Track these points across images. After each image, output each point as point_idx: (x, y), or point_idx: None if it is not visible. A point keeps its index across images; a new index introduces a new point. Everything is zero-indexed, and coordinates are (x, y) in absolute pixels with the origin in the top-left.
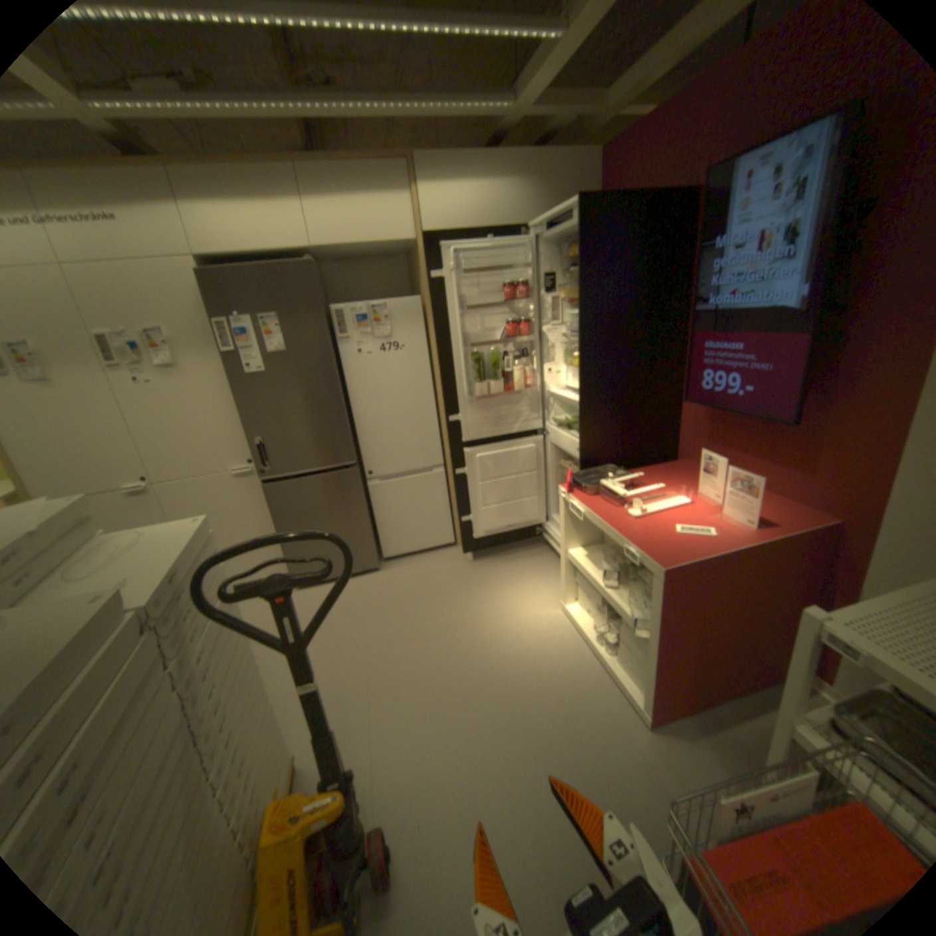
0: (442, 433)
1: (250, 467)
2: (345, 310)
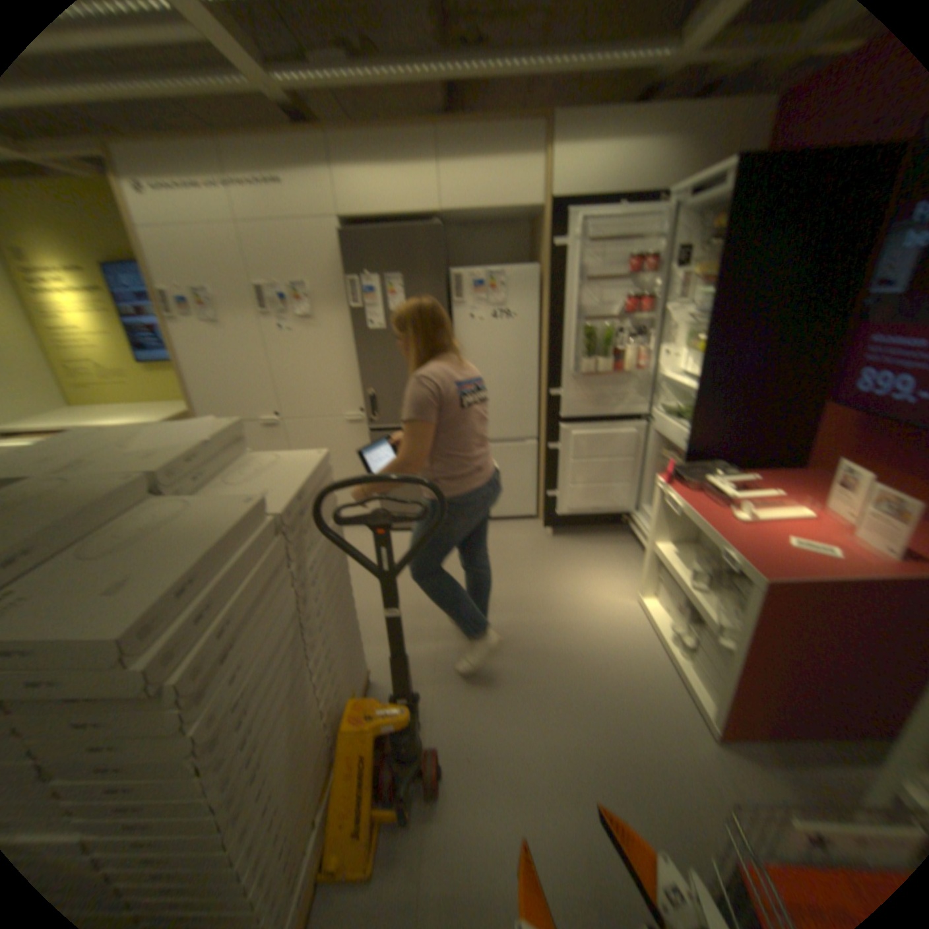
0: (542, 407)
1: (363, 417)
2: (466, 276)
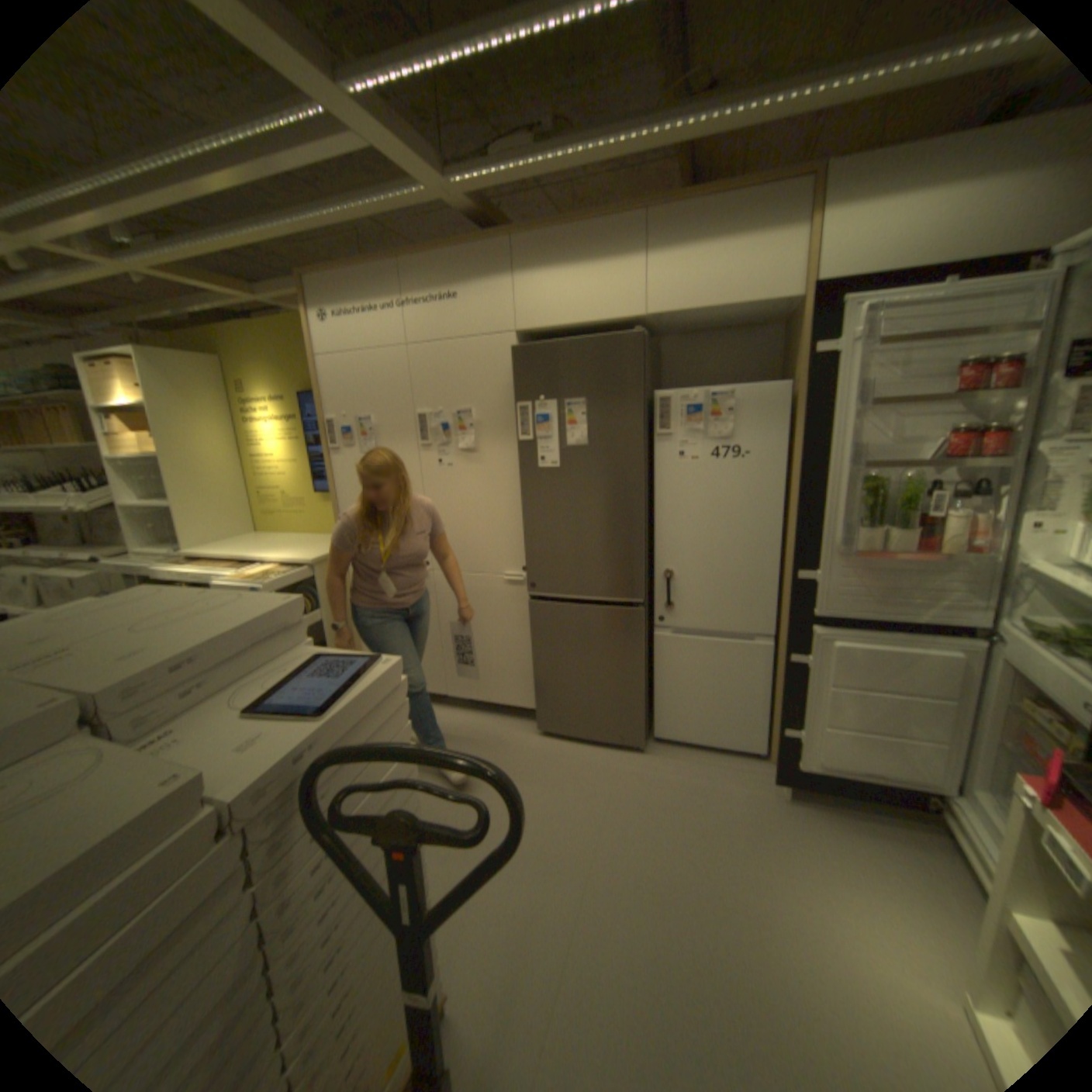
0: (783, 588)
1: (522, 576)
2: (673, 397)
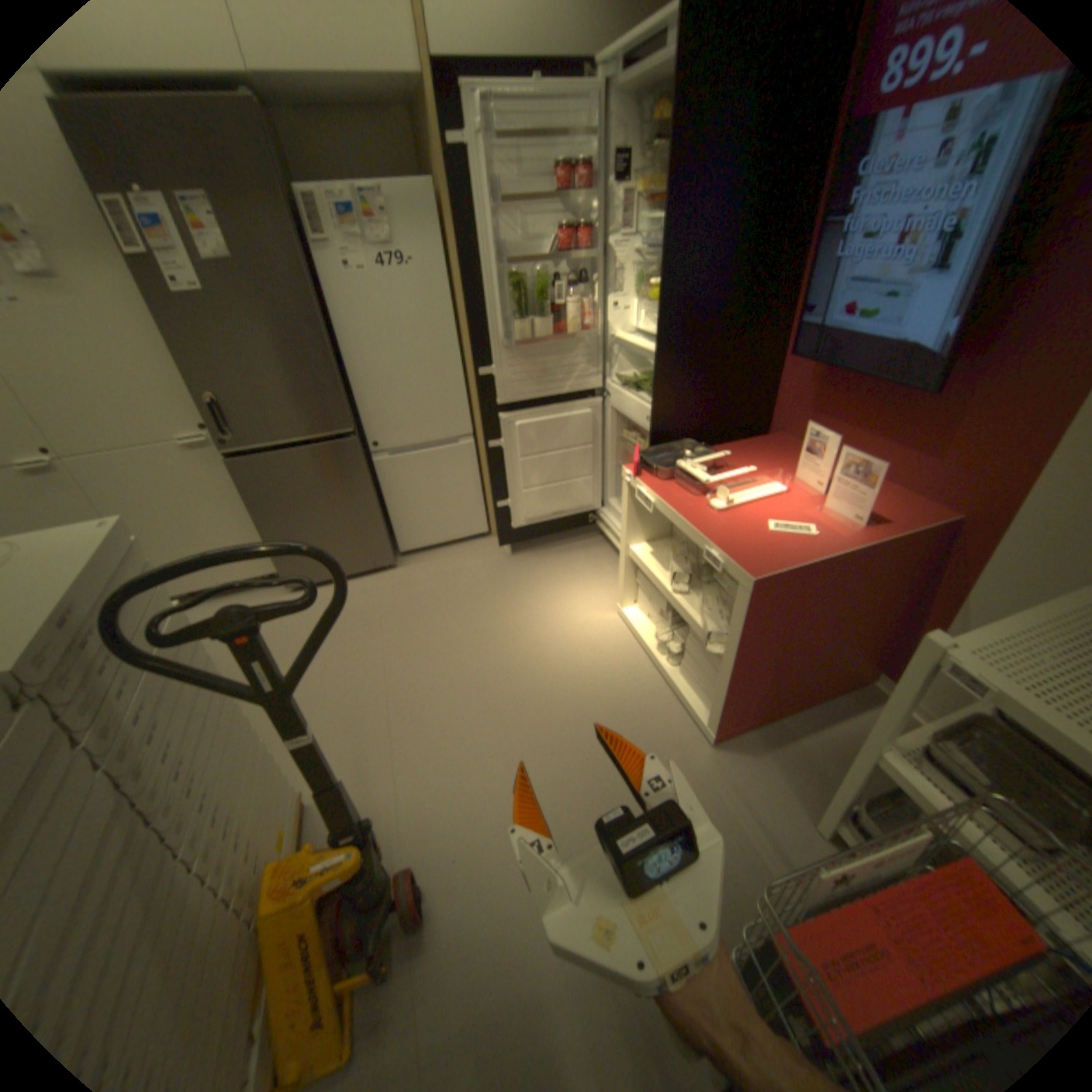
0: (469, 391)
1: (203, 436)
2: (317, 194)
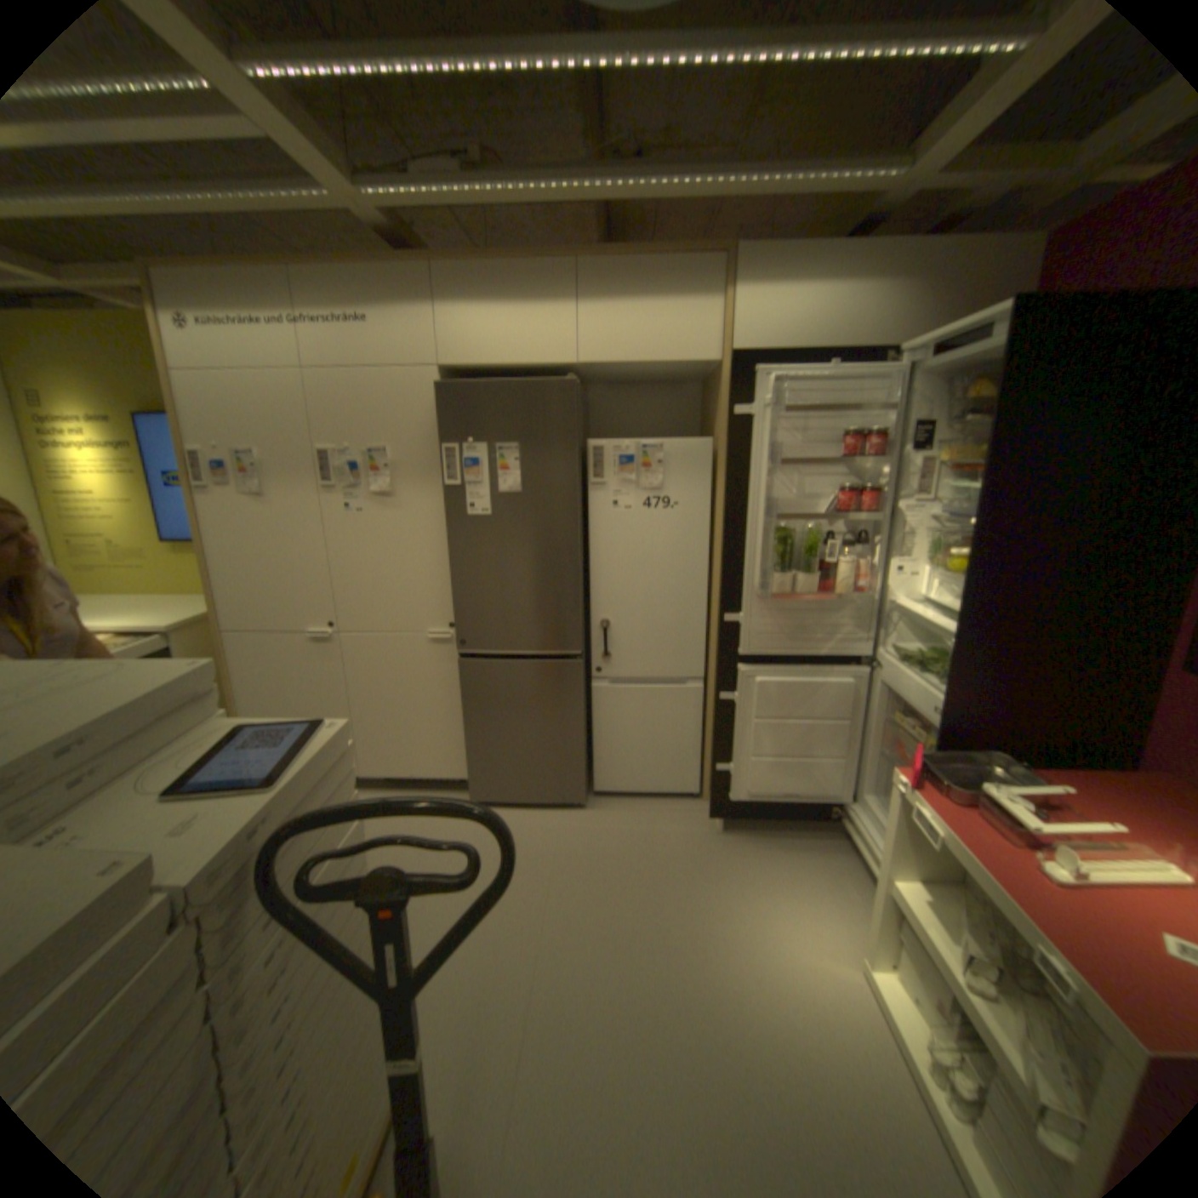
0: (710, 632)
1: (450, 634)
2: (606, 447)
